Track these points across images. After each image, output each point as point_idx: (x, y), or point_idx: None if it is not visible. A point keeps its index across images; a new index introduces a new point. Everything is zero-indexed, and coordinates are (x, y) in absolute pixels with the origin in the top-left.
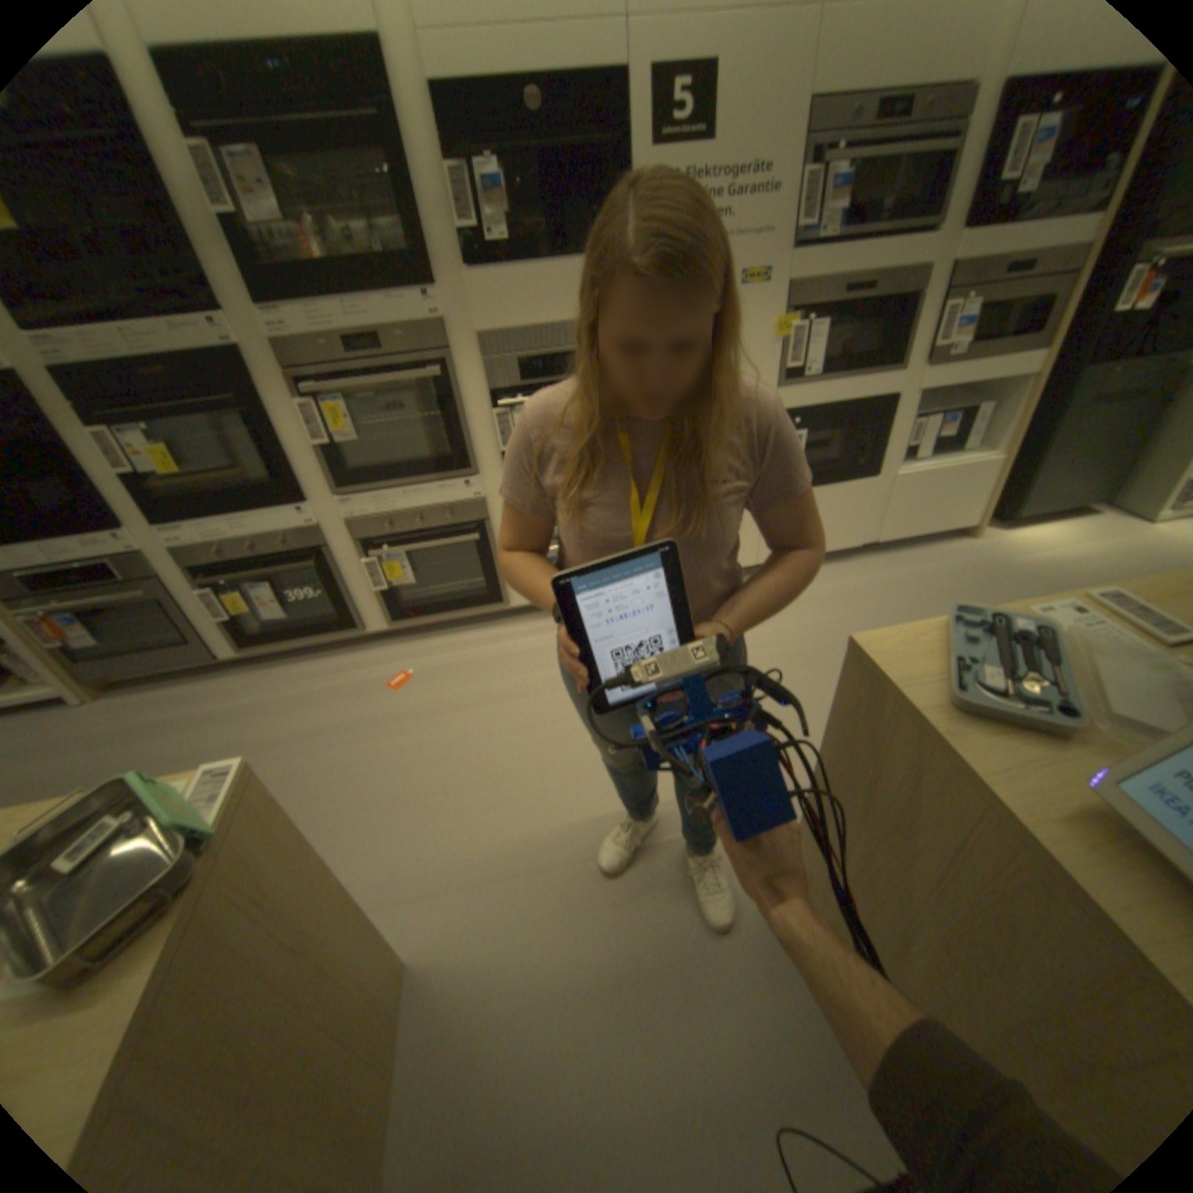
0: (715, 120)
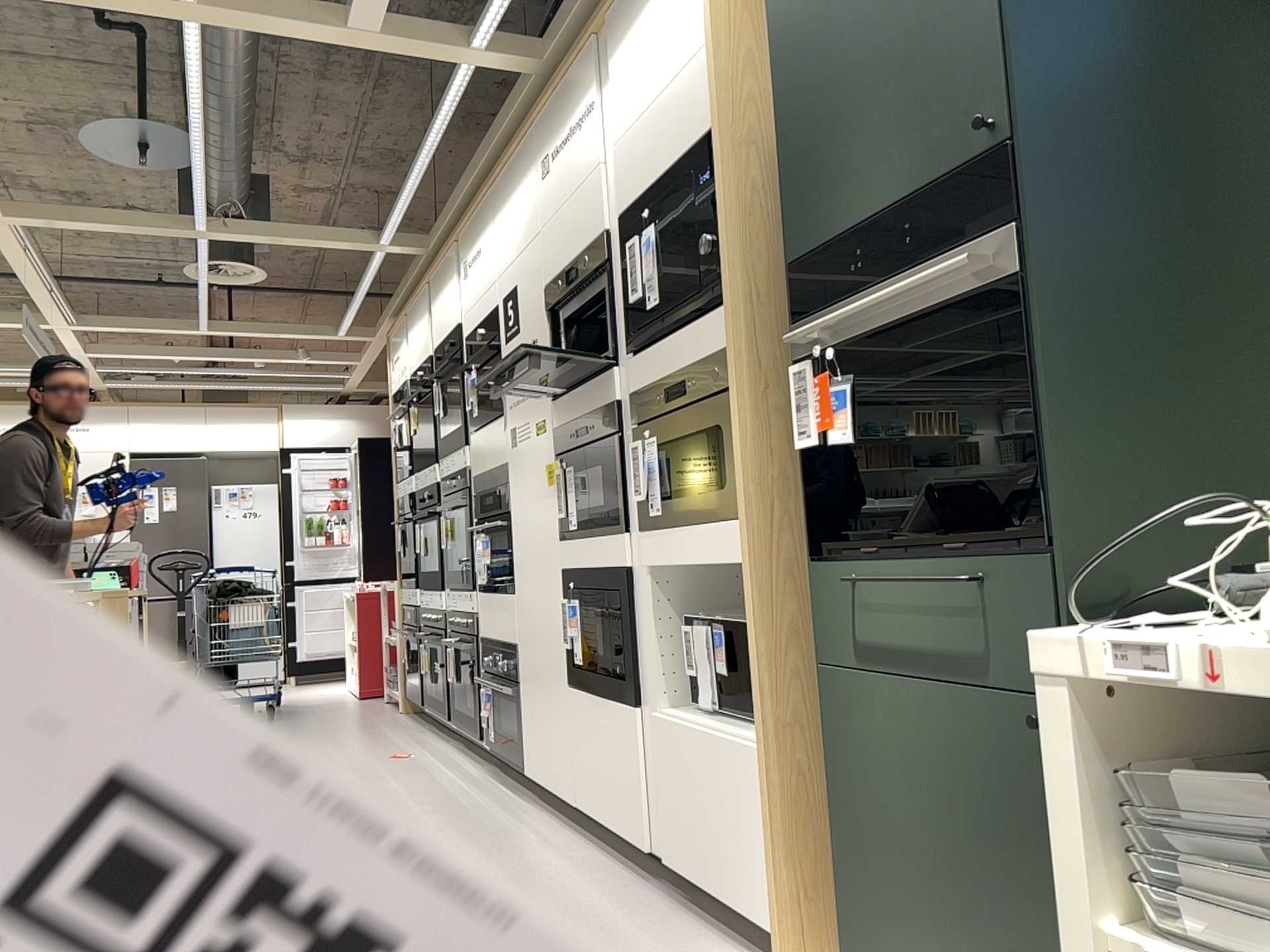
0: (518, 318)
